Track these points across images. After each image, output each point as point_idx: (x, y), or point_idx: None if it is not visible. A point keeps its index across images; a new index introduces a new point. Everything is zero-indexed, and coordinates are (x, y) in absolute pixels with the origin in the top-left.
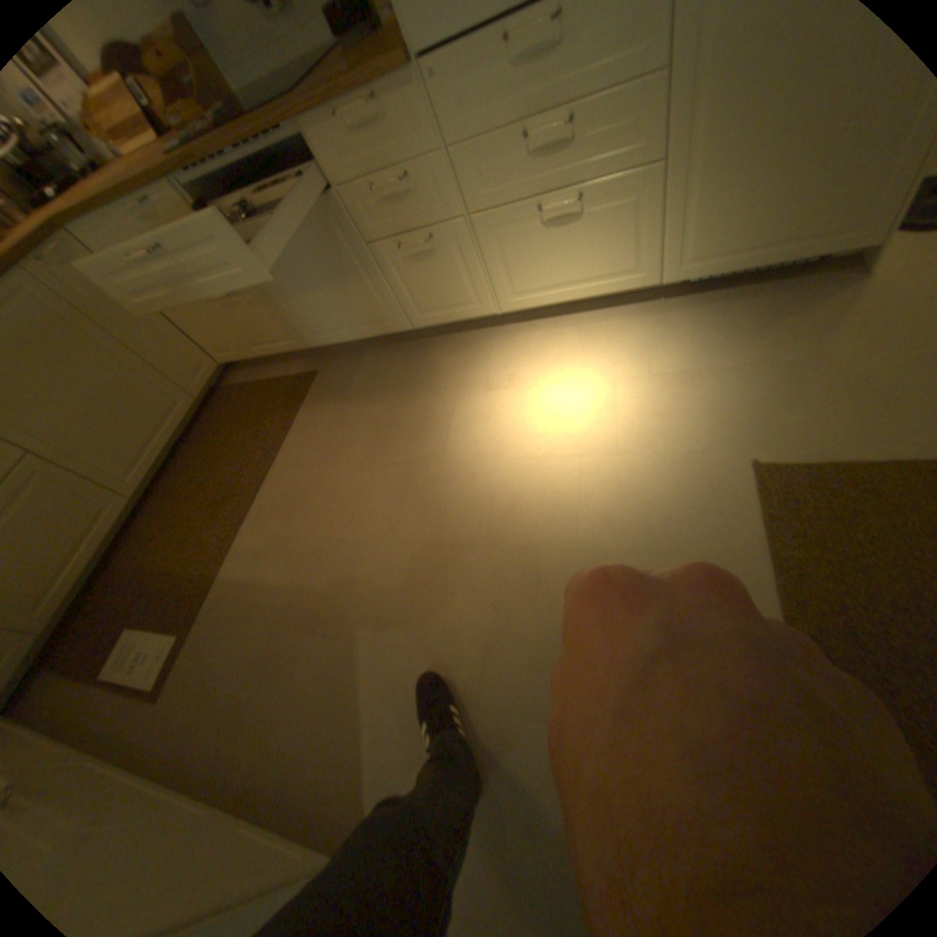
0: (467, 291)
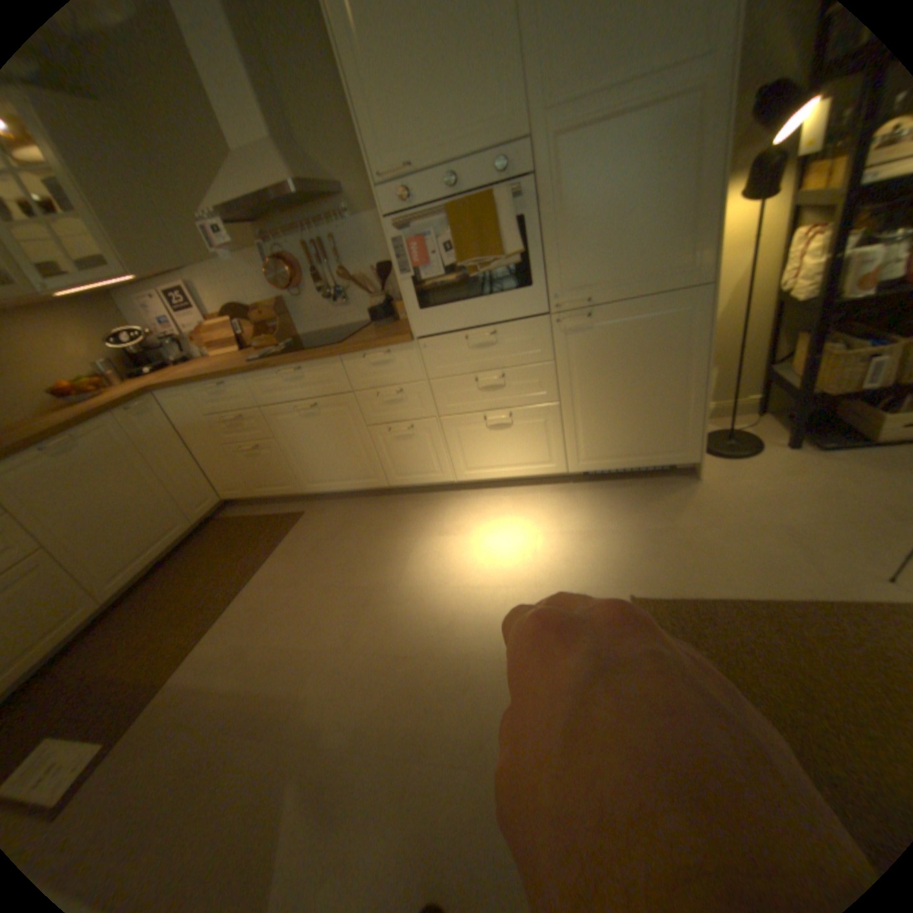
0: (434, 463)
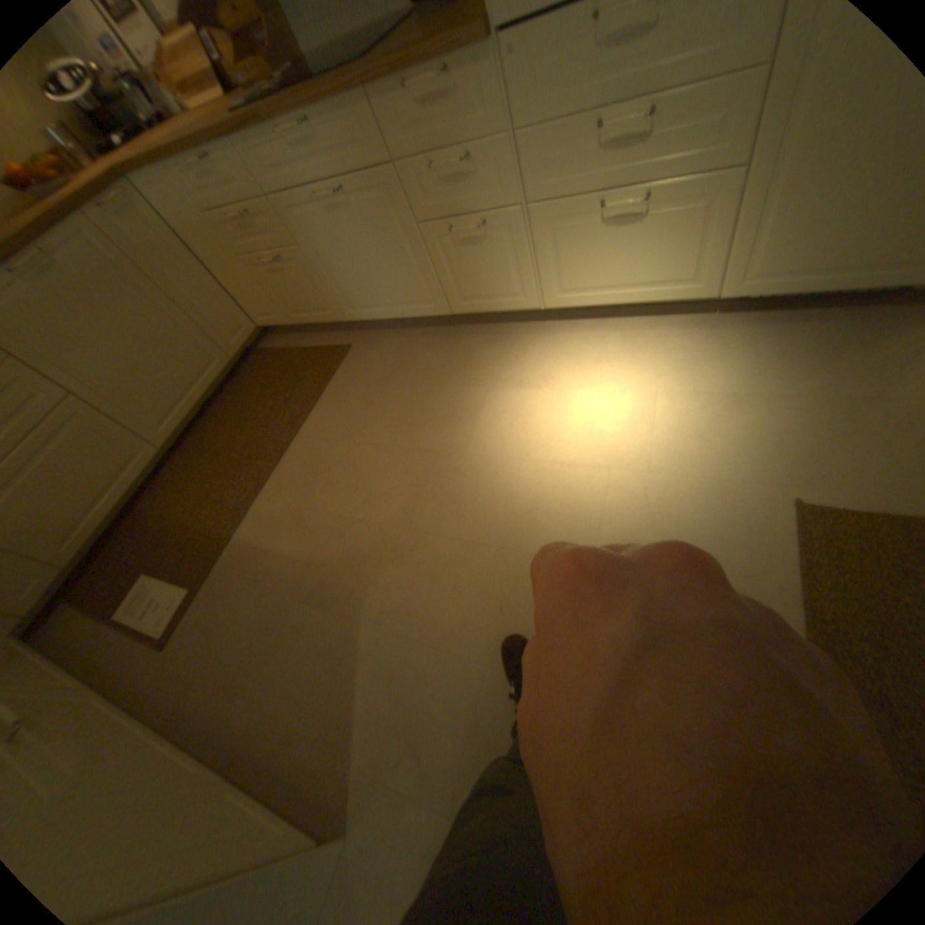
0: (512, 282)
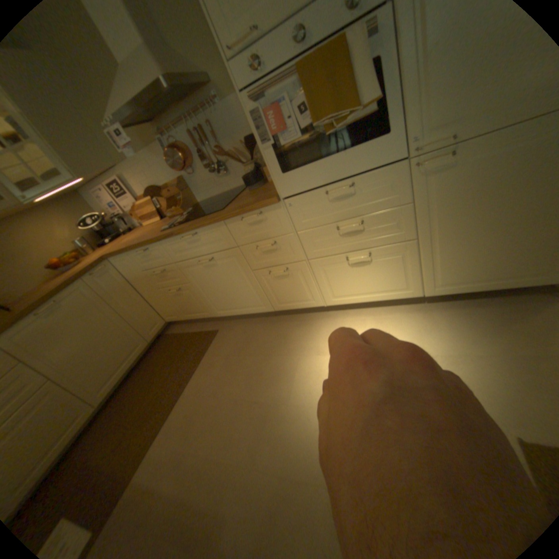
0: (306, 294)
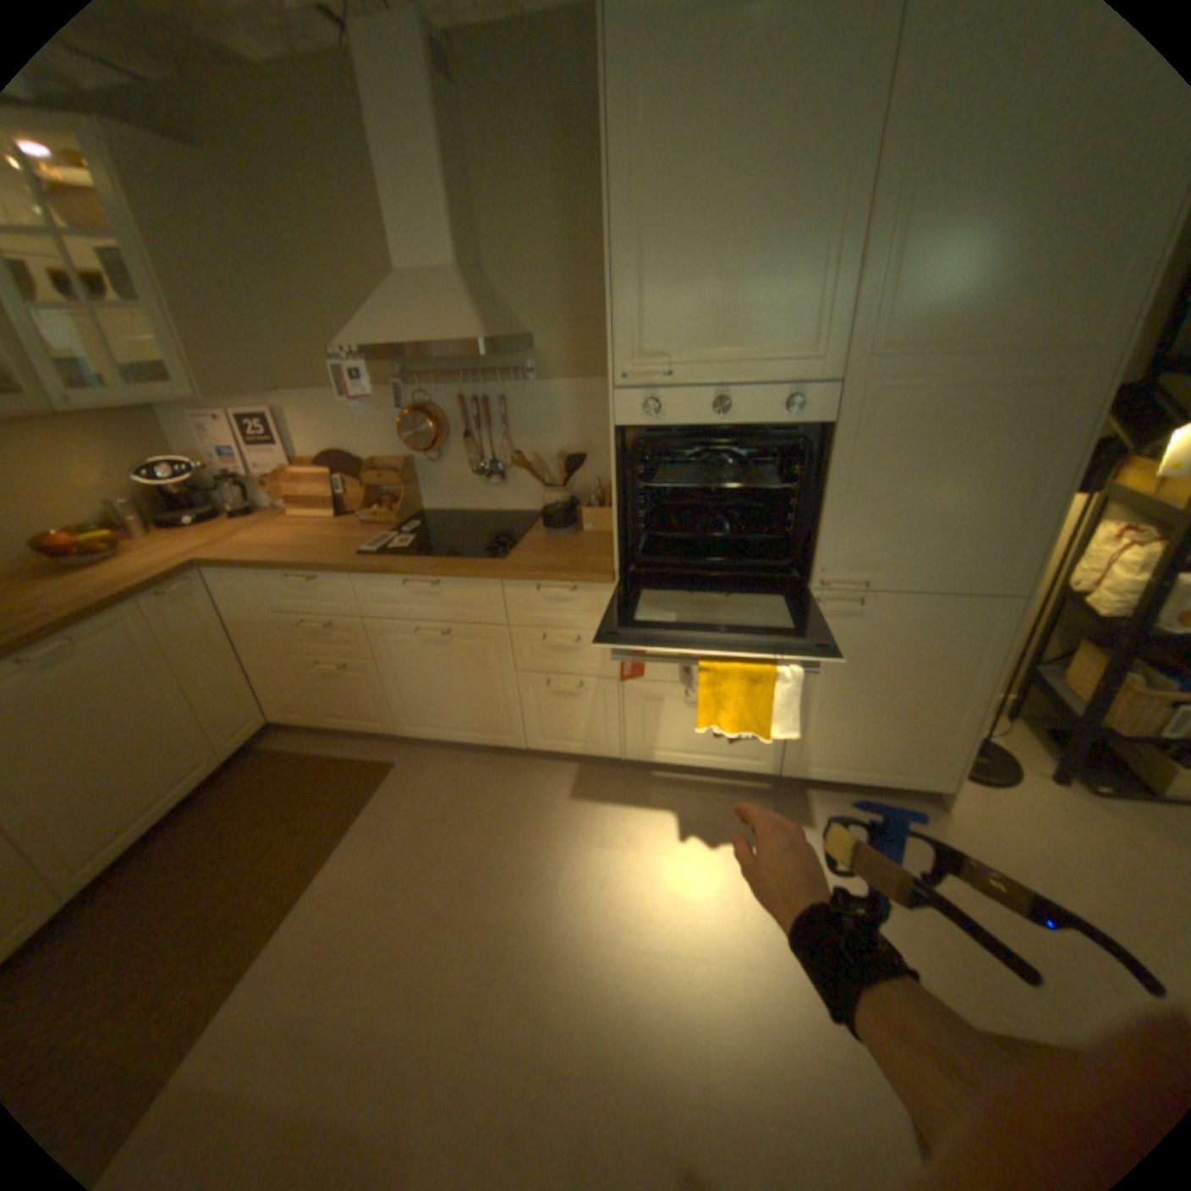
0: (597, 733)
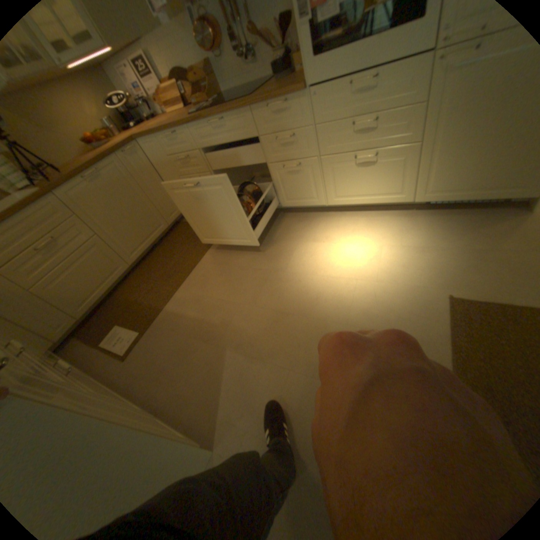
0: (312, 191)
